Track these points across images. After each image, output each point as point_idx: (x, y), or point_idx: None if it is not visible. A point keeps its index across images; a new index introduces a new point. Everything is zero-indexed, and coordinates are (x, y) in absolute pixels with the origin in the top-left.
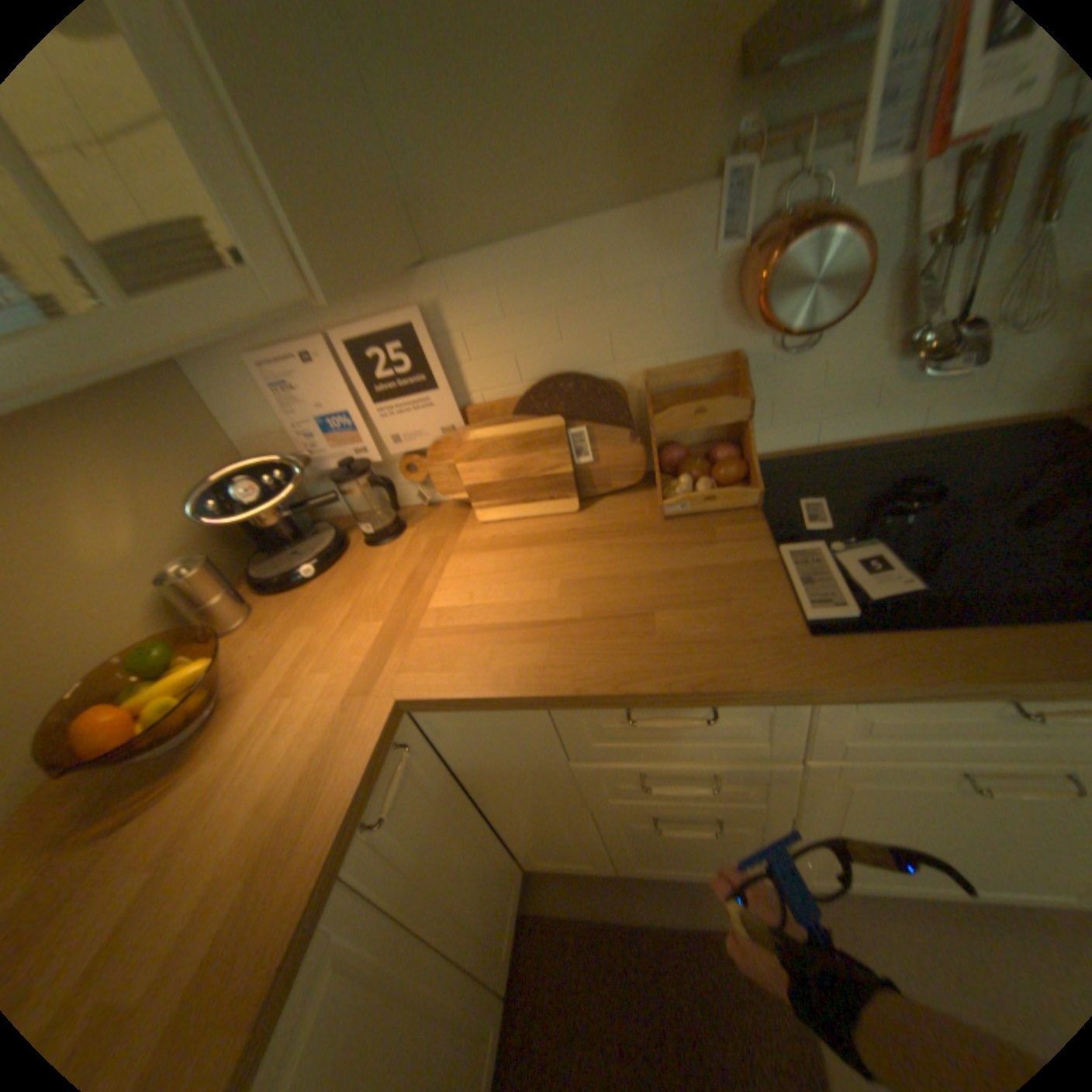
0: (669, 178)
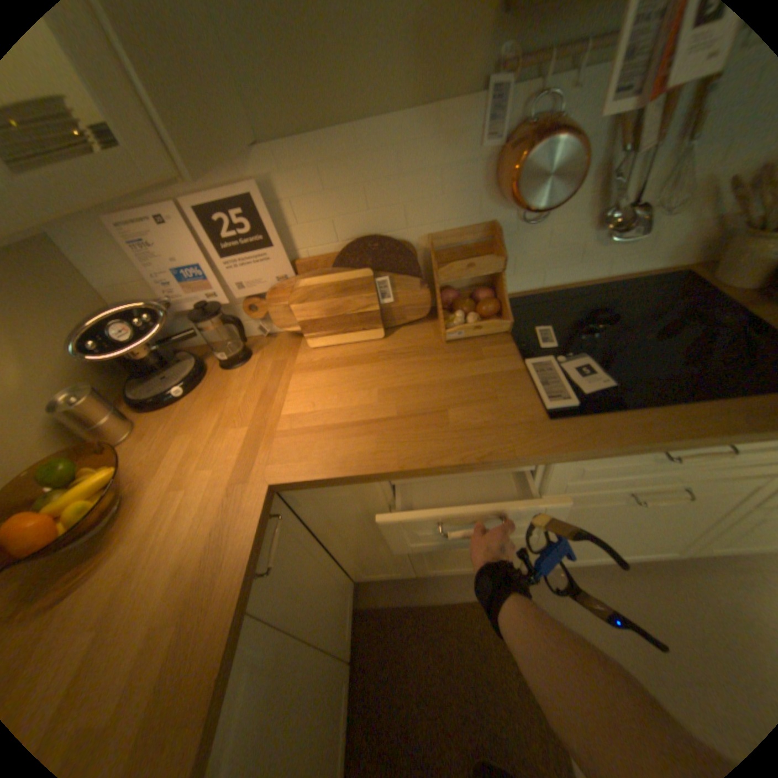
0: (450, 88)
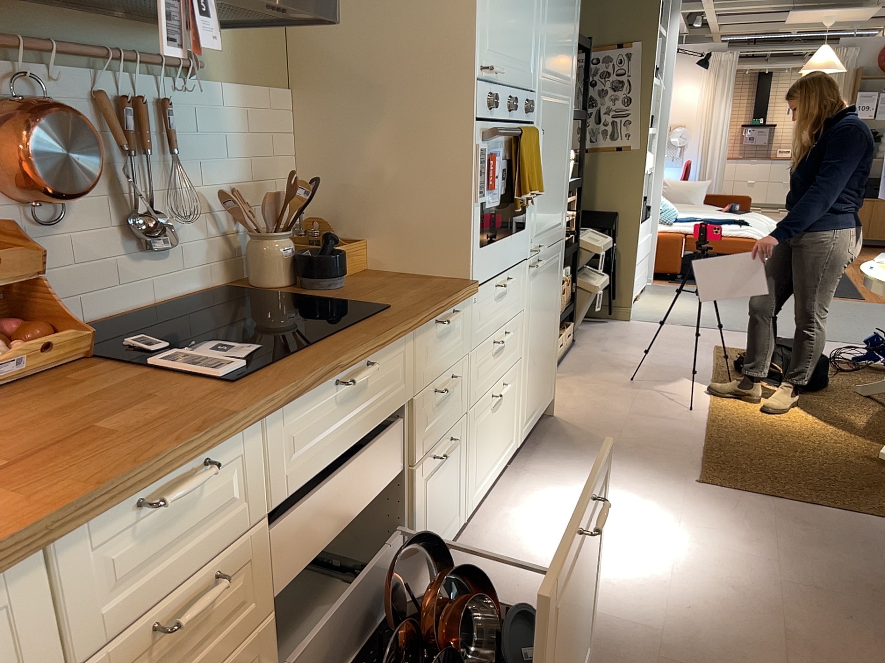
0: None
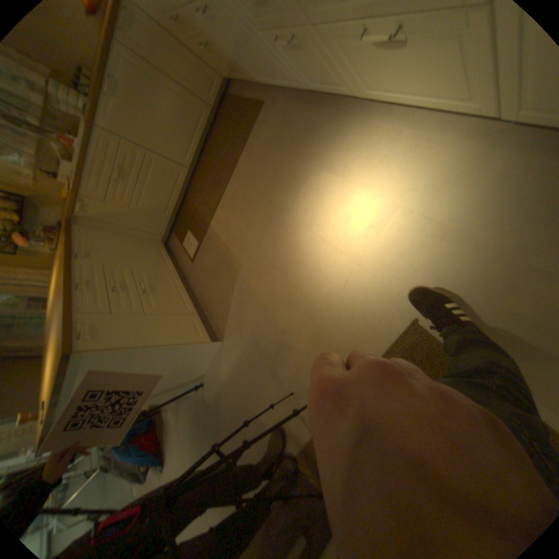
0: None
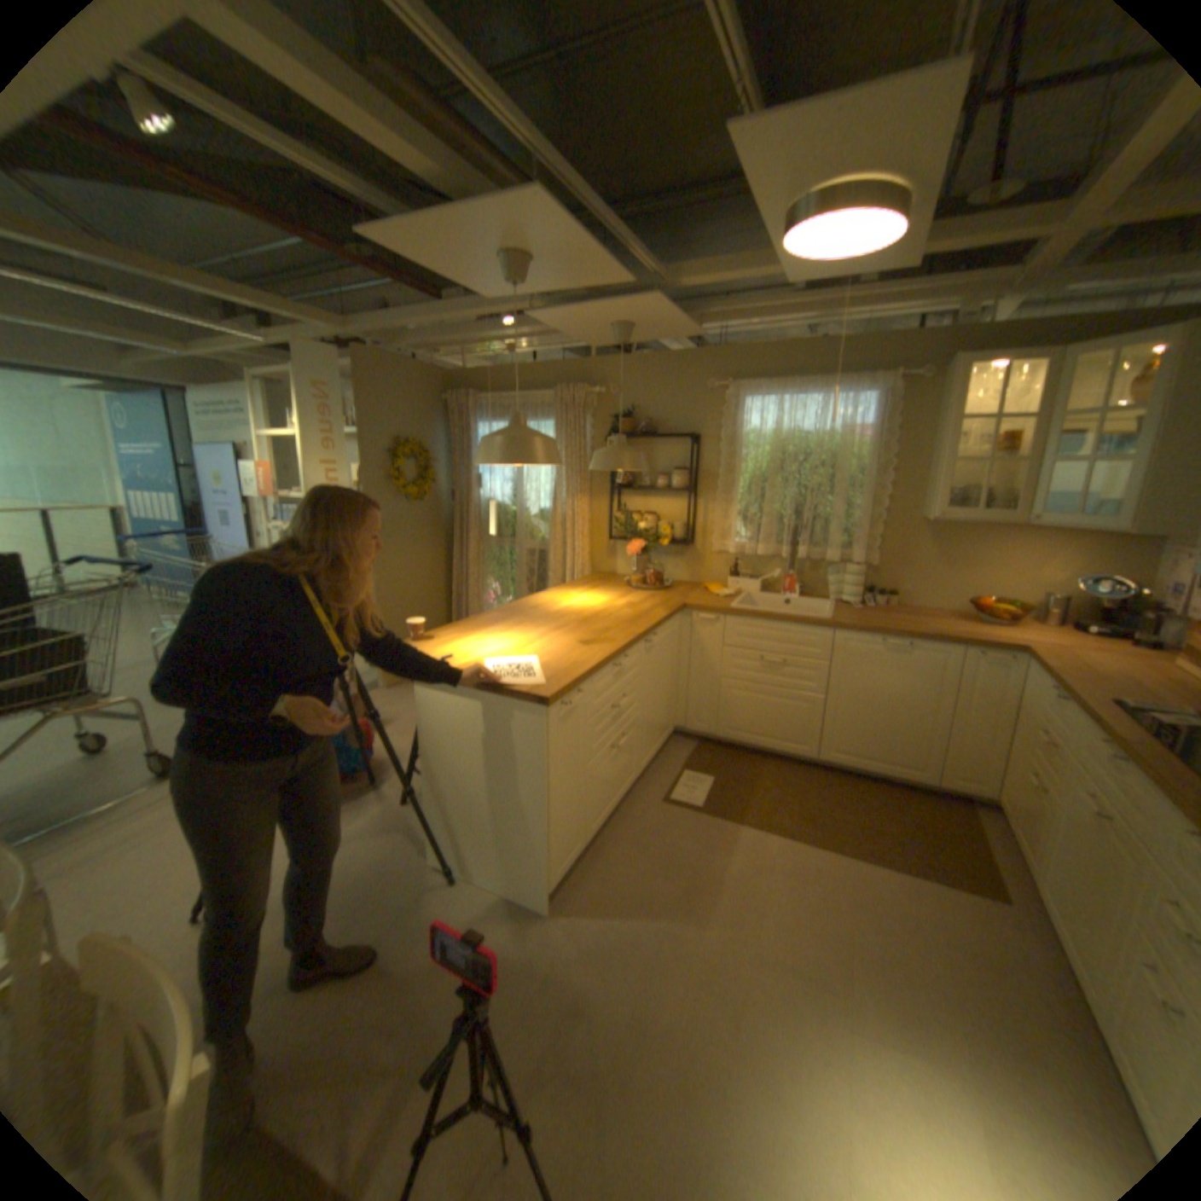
0: None
